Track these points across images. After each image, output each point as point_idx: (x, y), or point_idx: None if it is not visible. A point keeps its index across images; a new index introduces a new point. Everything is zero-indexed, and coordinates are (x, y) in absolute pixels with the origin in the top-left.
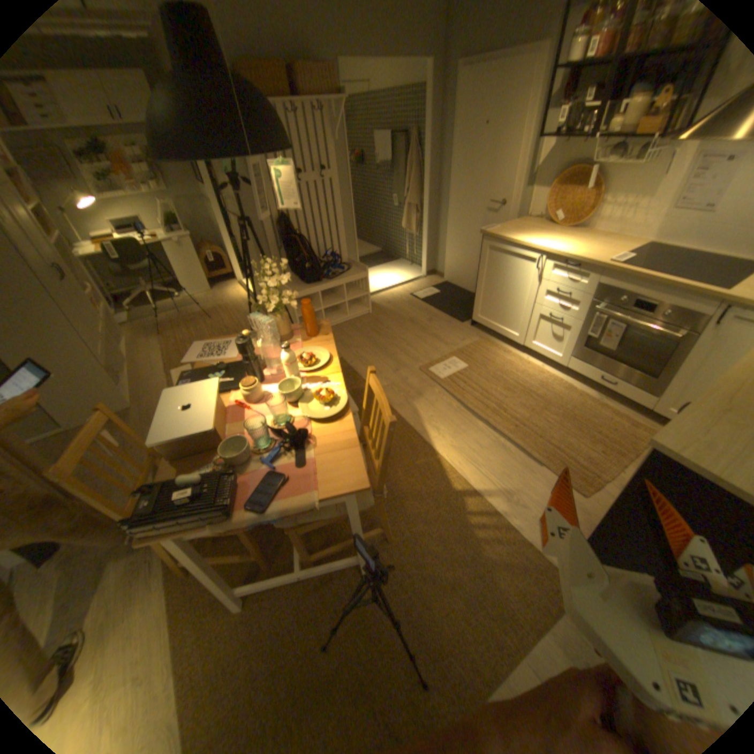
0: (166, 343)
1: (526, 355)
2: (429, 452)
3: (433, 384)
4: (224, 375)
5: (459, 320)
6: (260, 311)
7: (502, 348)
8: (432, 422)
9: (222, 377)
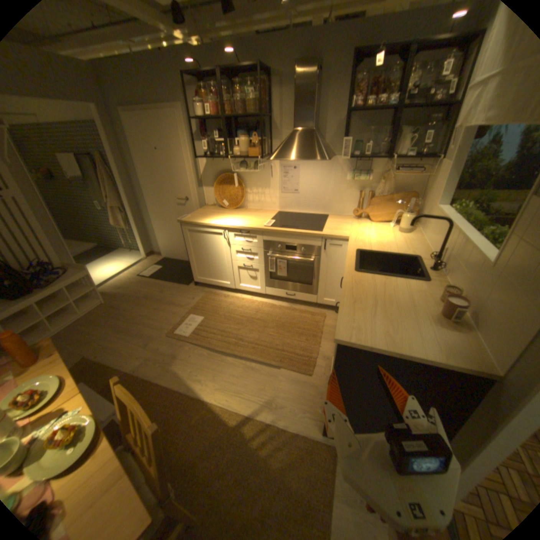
0: None
1: (239, 294)
2: (200, 406)
3: (182, 343)
4: None
5: (185, 284)
6: None
7: (222, 294)
8: (192, 378)
9: None
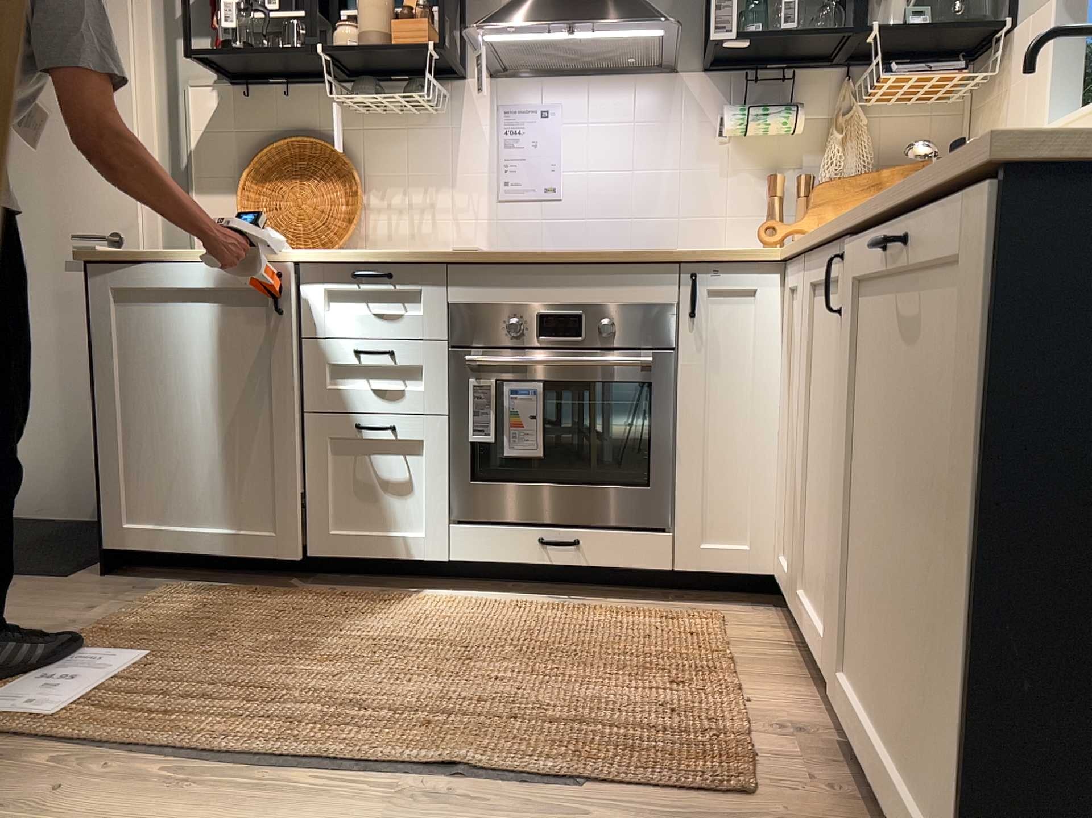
0: None
1: (326, 587)
2: None
3: (18, 753)
4: None
5: (52, 574)
6: None
7: (244, 589)
8: None
9: None
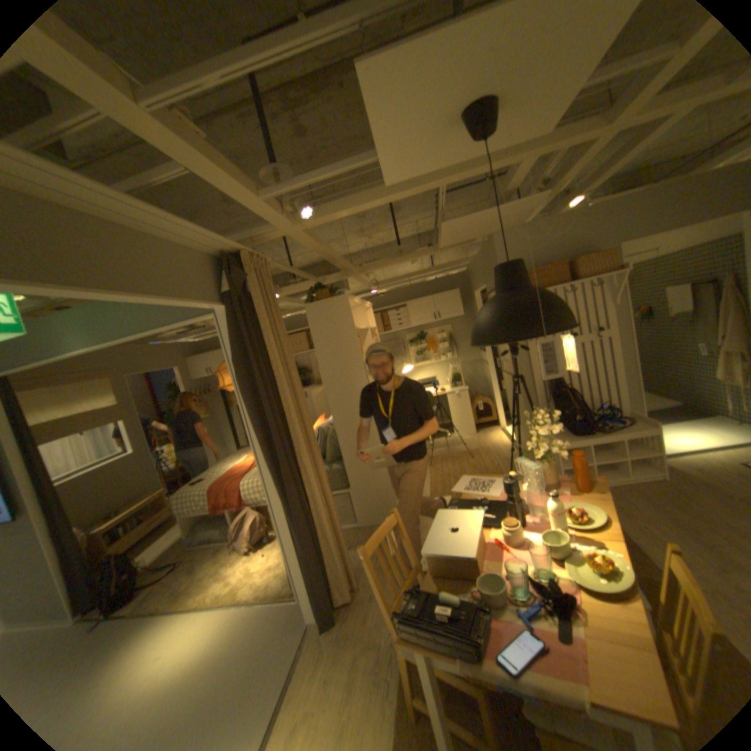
0: (435, 474)
1: None
2: None
3: None
4: (486, 511)
5: None
6: (527, 456)
7: None
8: None
9: (484, 512)
